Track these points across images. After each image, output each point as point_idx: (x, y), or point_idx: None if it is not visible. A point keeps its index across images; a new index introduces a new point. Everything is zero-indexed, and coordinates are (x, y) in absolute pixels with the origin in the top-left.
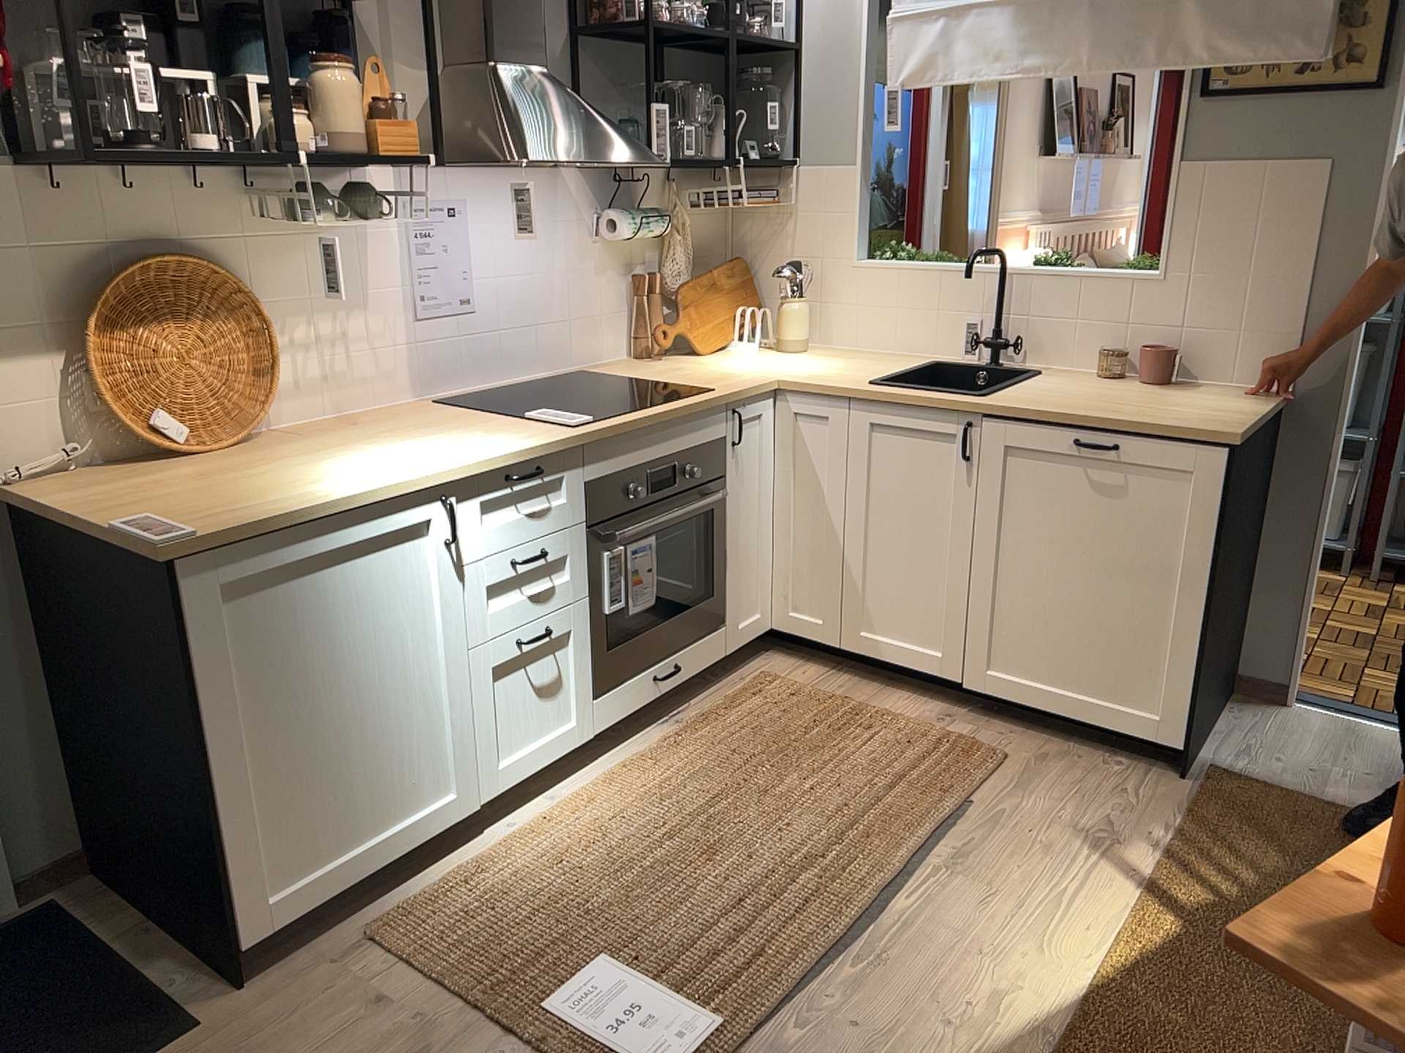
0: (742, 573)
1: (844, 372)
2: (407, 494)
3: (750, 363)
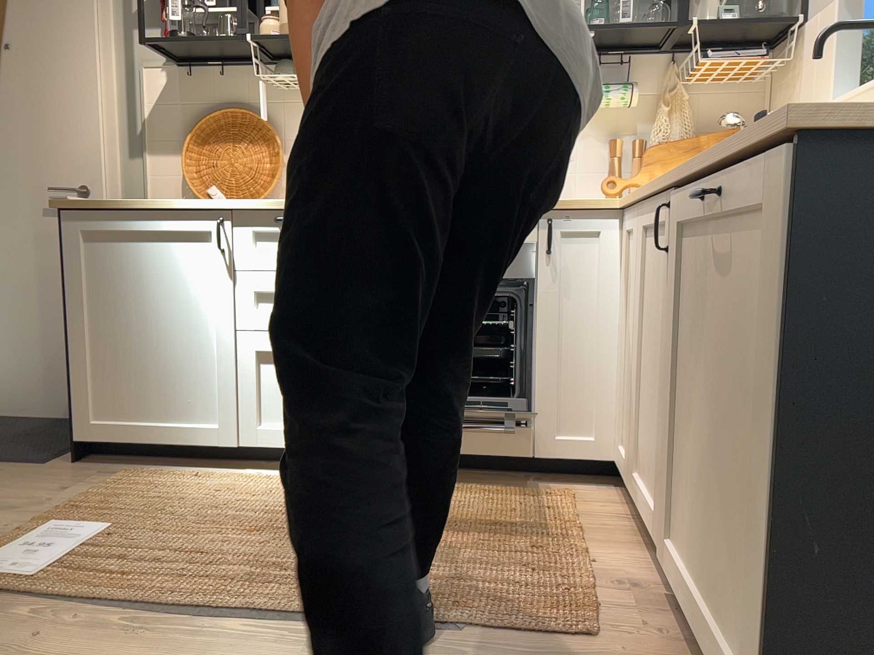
0: (564, 385)
1: None
2: (193, 210)
3: None
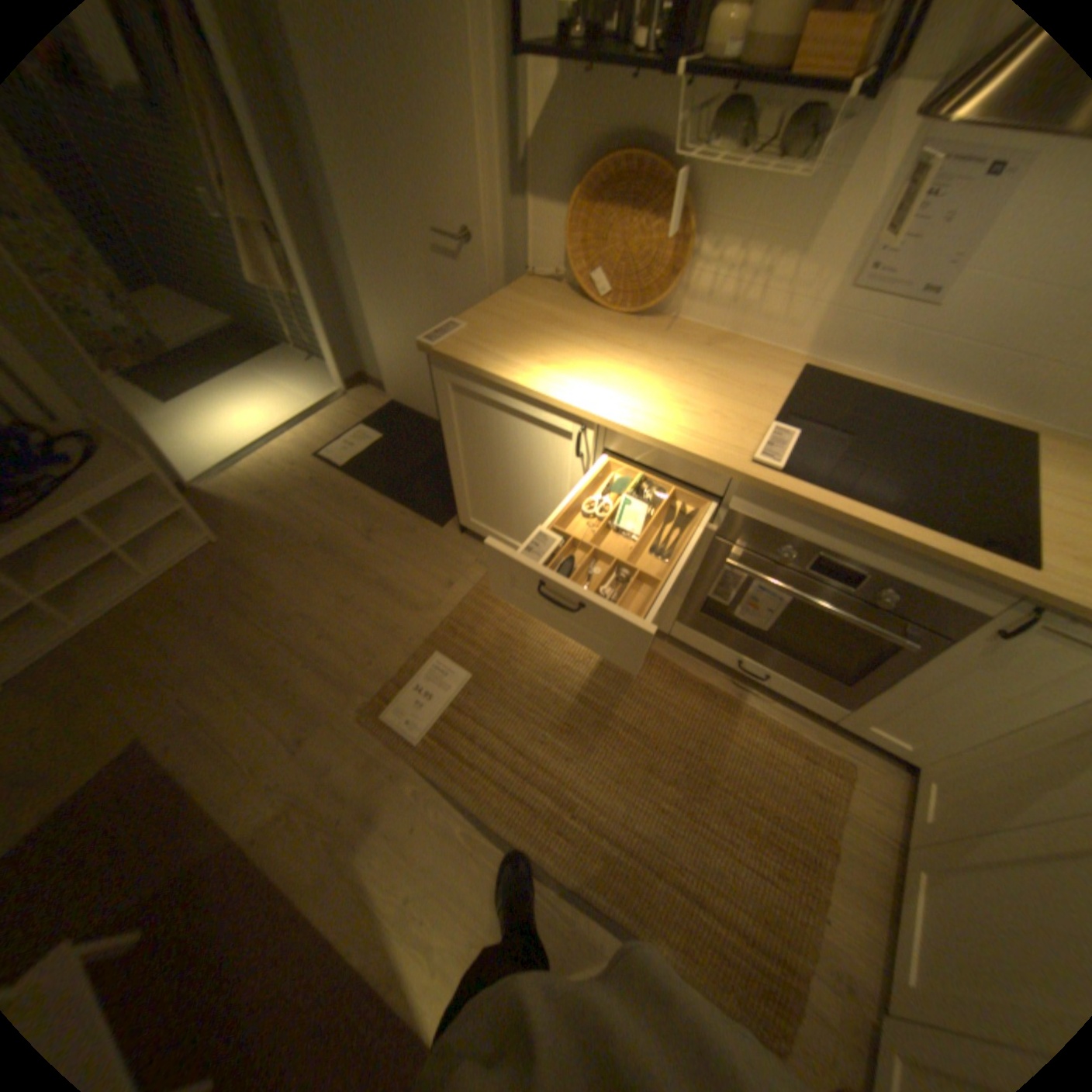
0: (910, 710)
1: None
2: (555, 407)
3: None
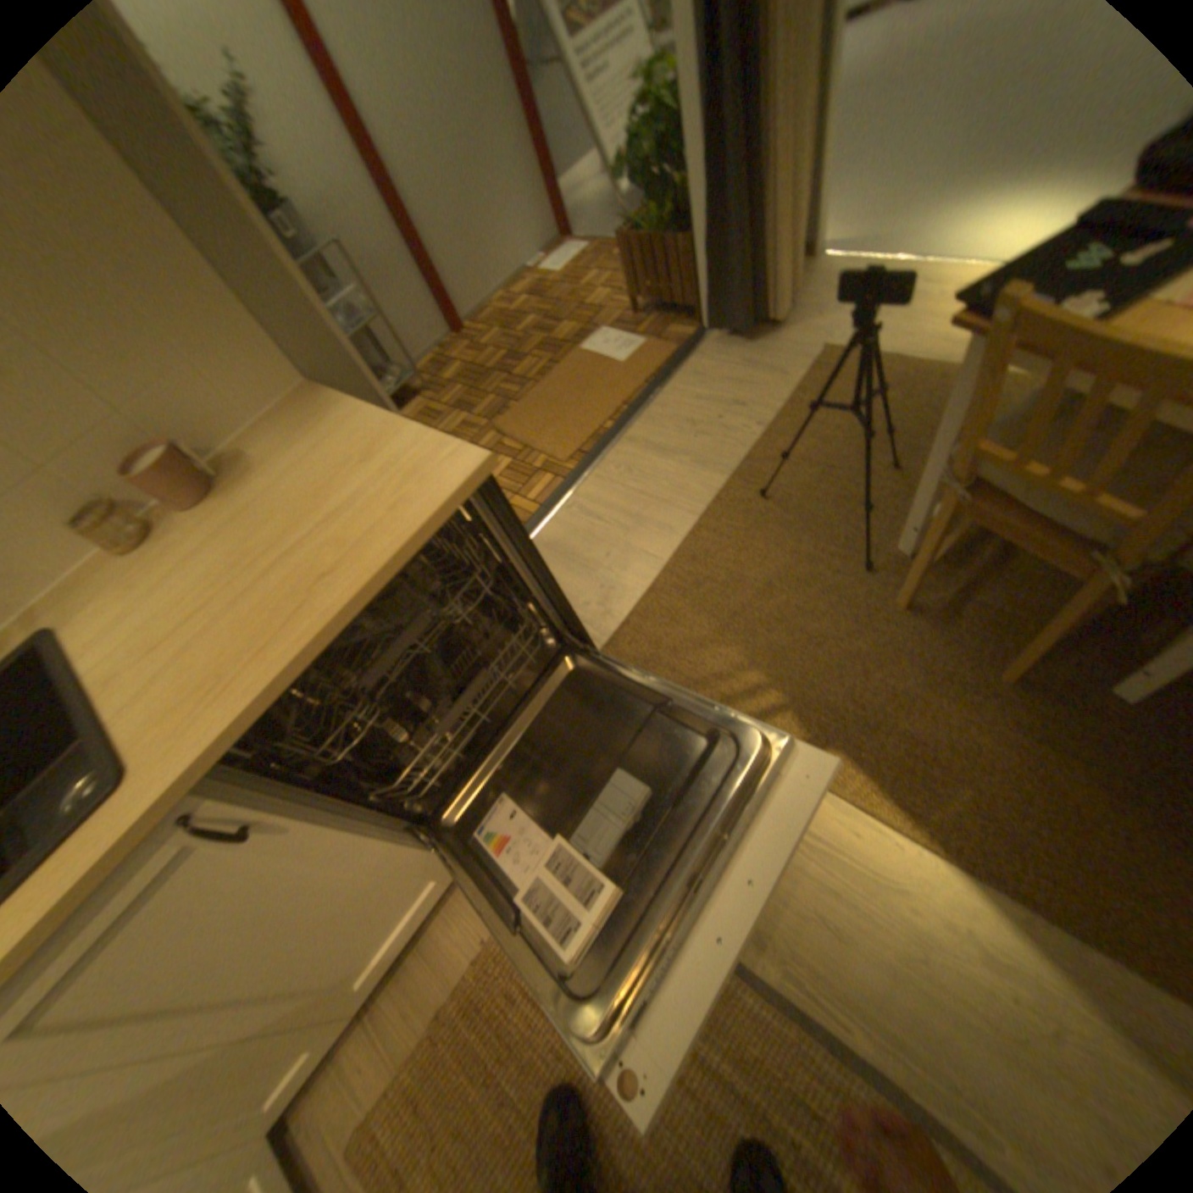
0: None
1: None
2: None
3: None
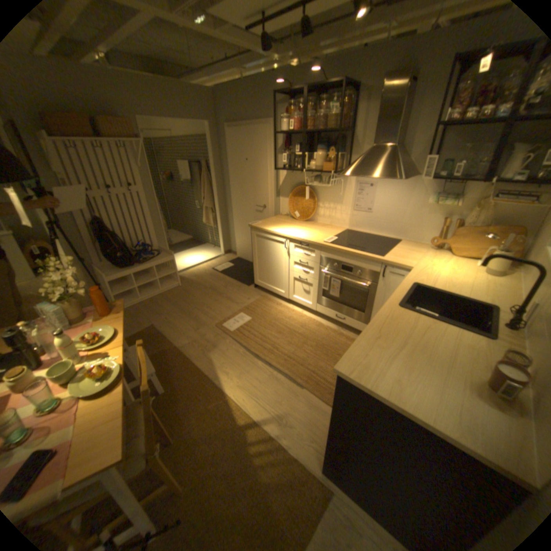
0: None
1: (442, 281)
2: (279, 235)
3: (446, 264)
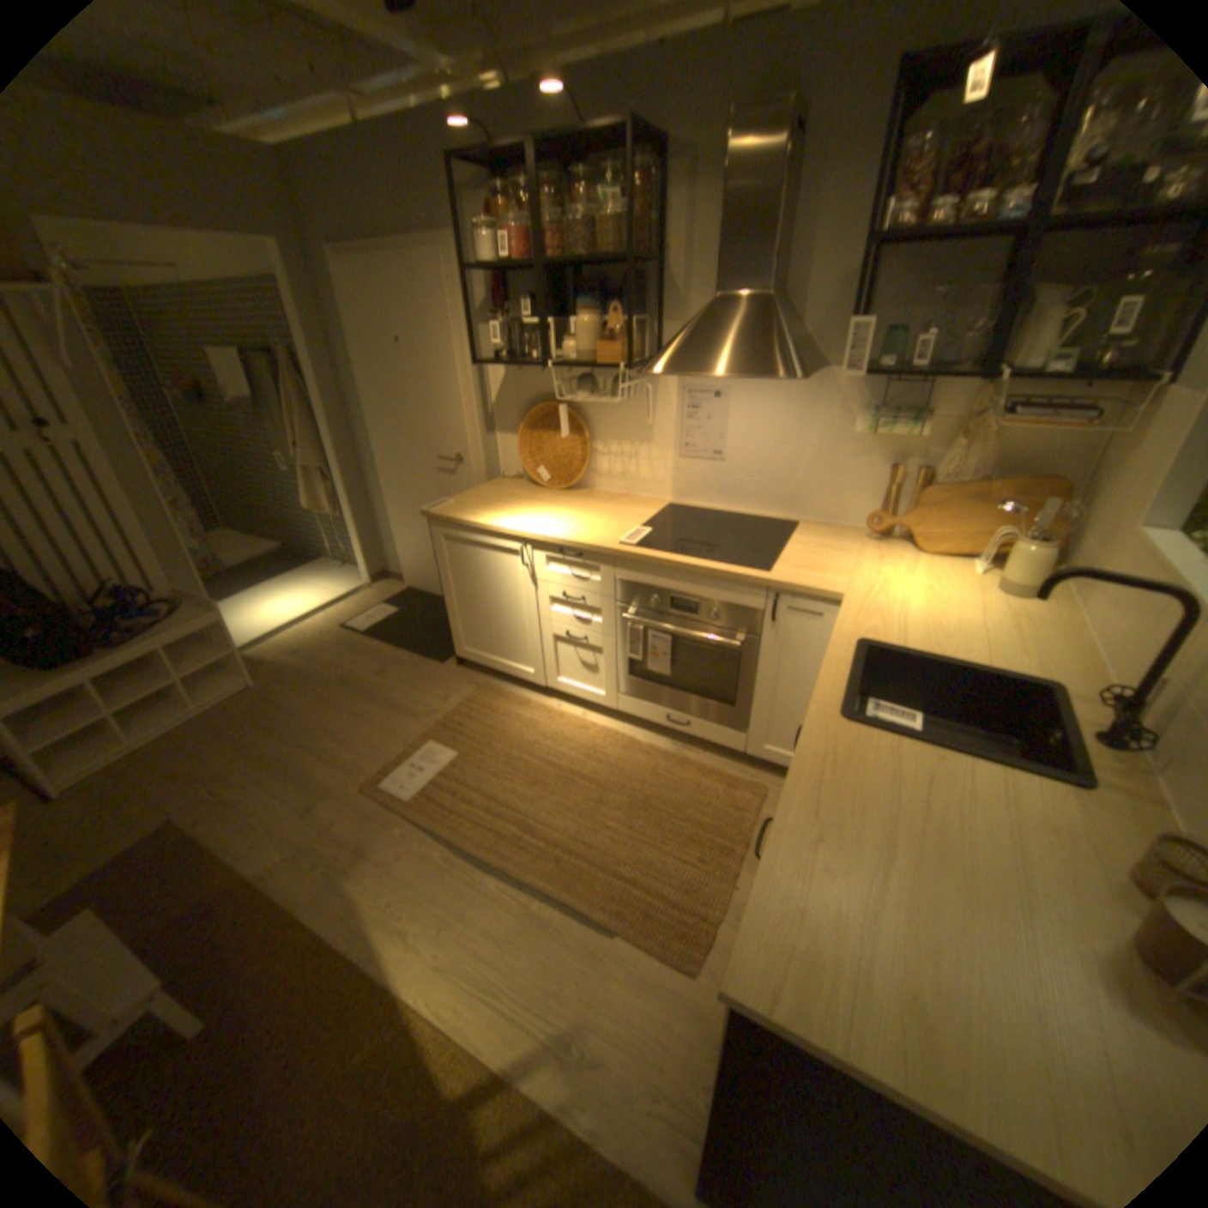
0: (773, 714)
1: (918, 626)
2: (506, 534)
3: (911, 576)
